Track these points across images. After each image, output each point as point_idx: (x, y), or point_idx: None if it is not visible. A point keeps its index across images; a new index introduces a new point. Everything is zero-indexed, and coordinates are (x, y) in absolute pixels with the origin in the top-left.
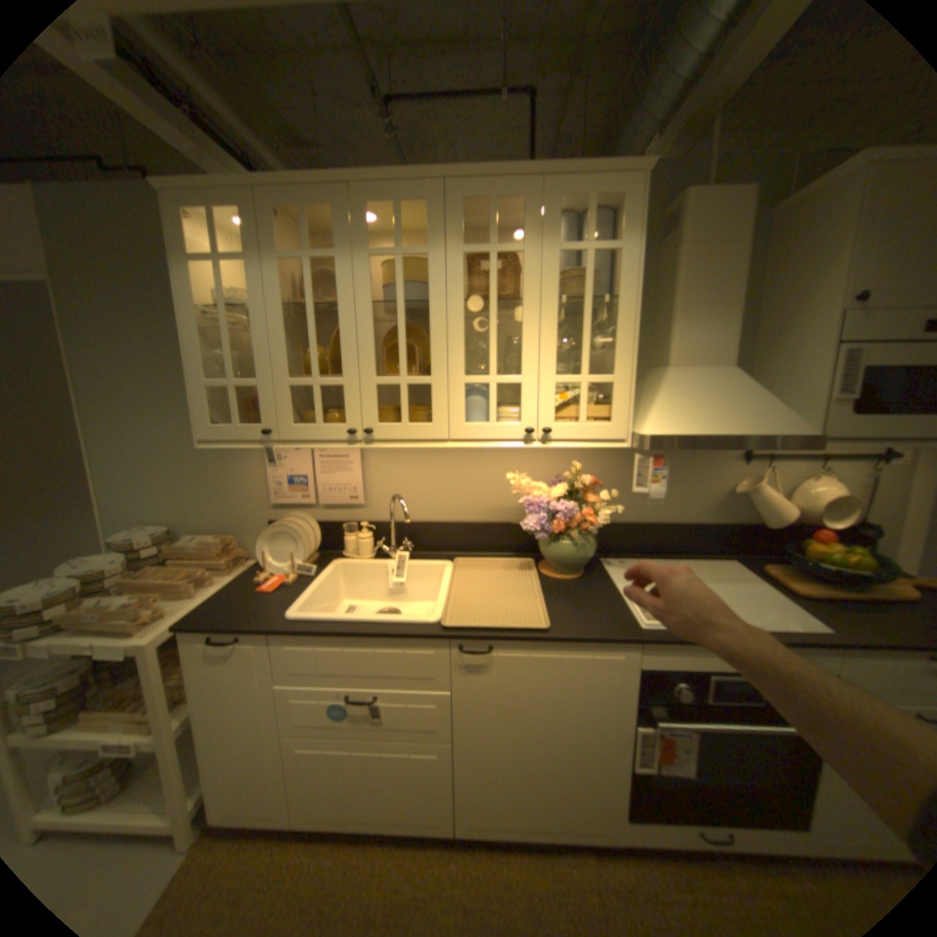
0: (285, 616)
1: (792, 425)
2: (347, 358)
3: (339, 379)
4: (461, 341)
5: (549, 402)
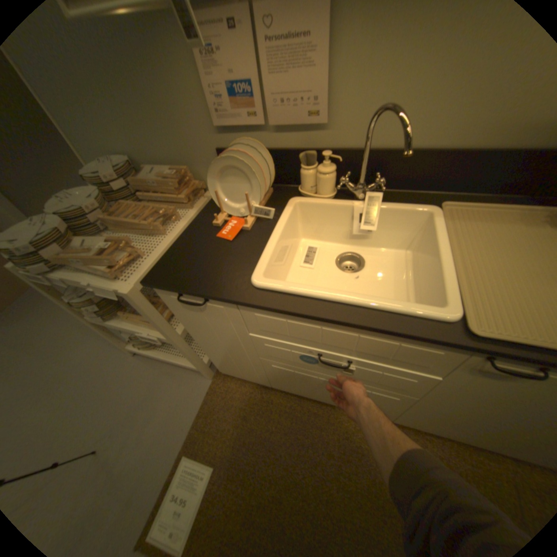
0: (252, 282)
1: None
2: None
3: None
4: None
5: None
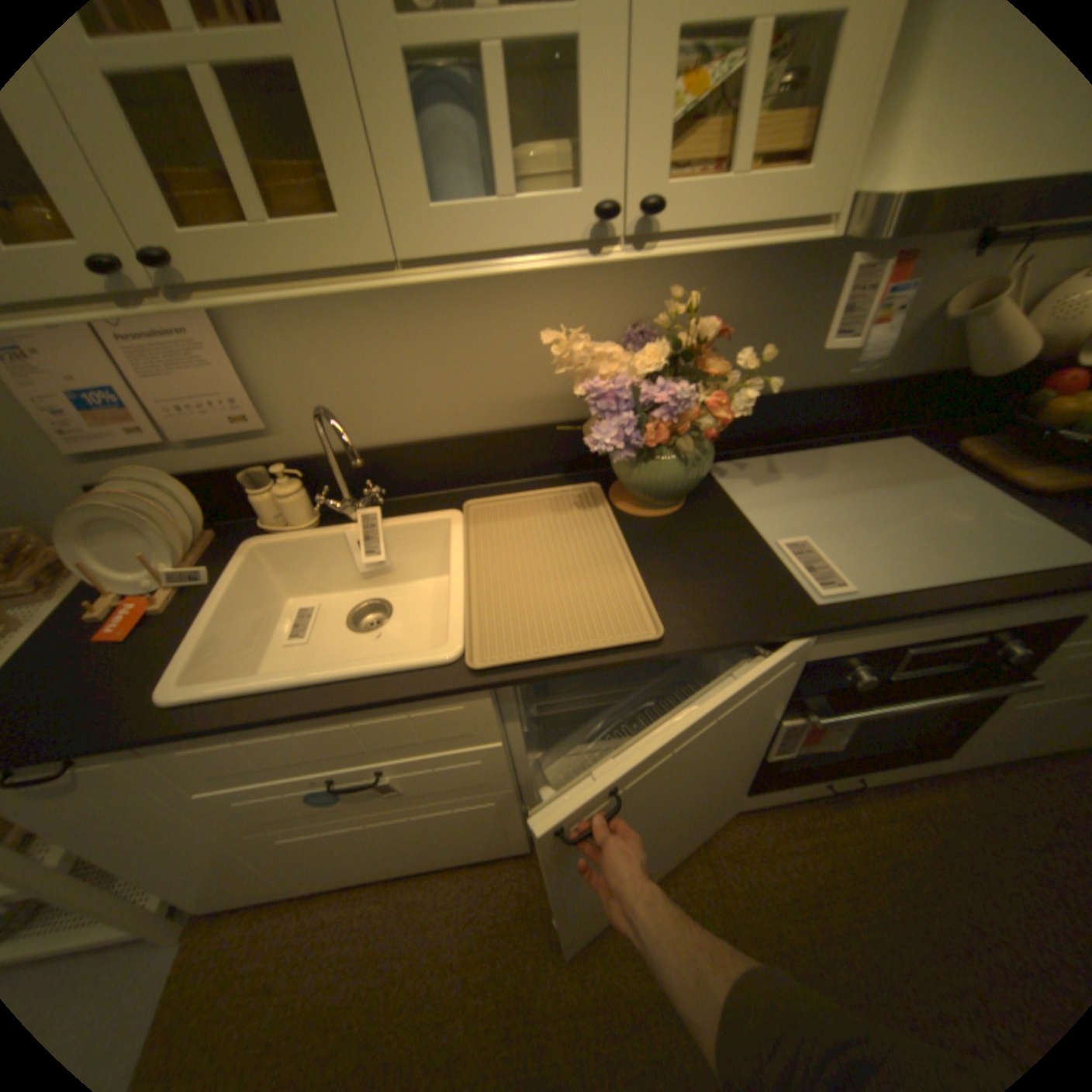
0: (156, 701)
1: None
2: None
3: None
4: None
5: (662, 103)
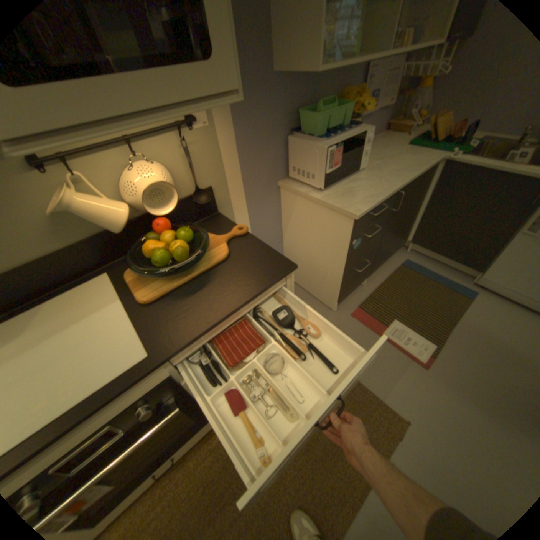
0: None
1: None
2: None
3: None
4: None
5: None
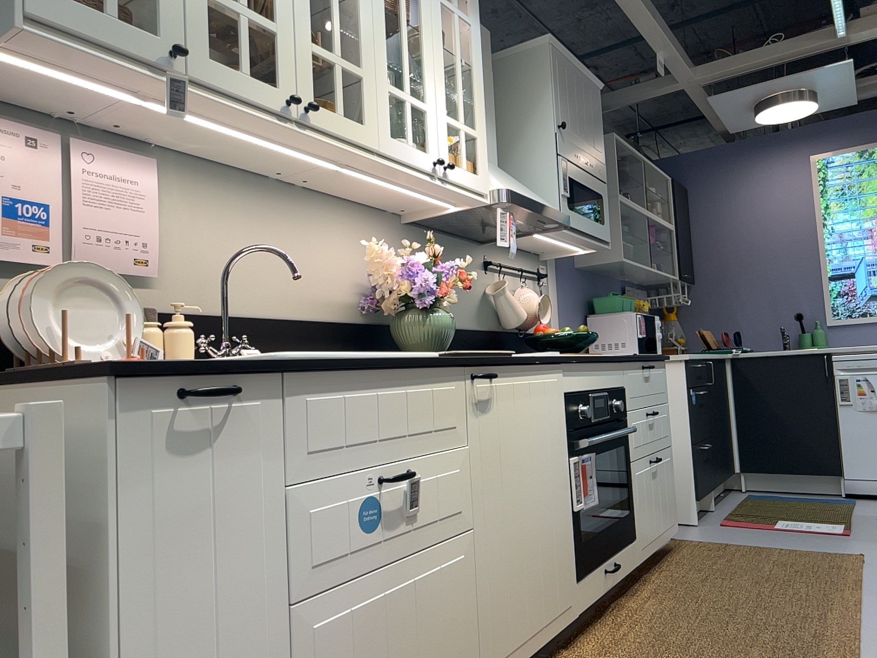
0: (272, 358)
1: (554, 207)
2: (281, 0)
3: (271, 22)
4: (384, 43)
5: (445, 139)
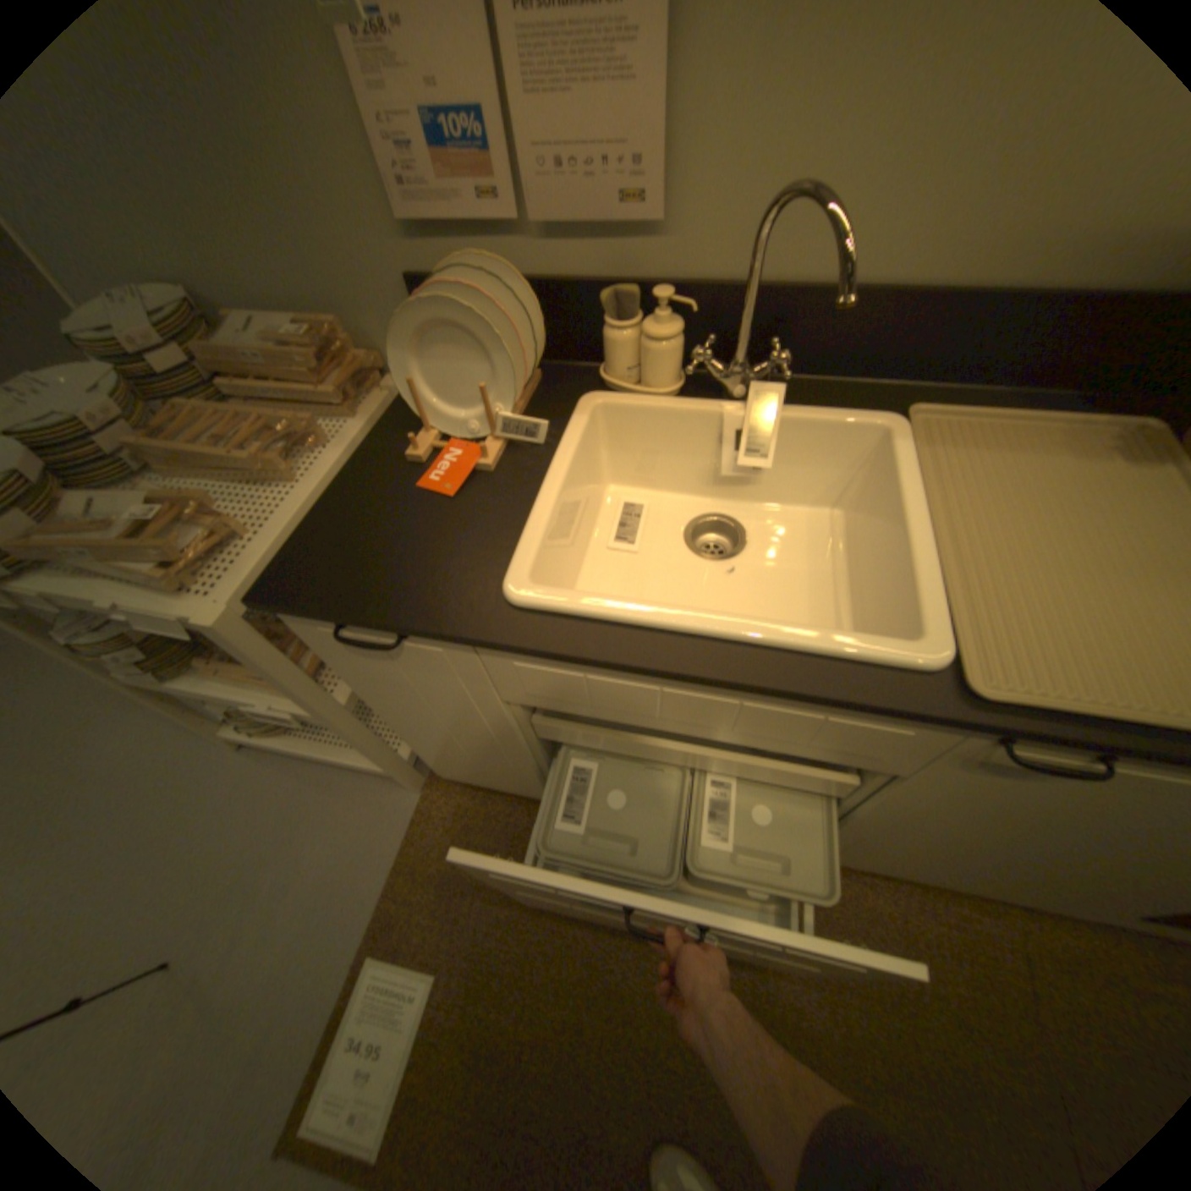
0: (505, 594)
1: None
2: None
3: None
4: None
5: None
